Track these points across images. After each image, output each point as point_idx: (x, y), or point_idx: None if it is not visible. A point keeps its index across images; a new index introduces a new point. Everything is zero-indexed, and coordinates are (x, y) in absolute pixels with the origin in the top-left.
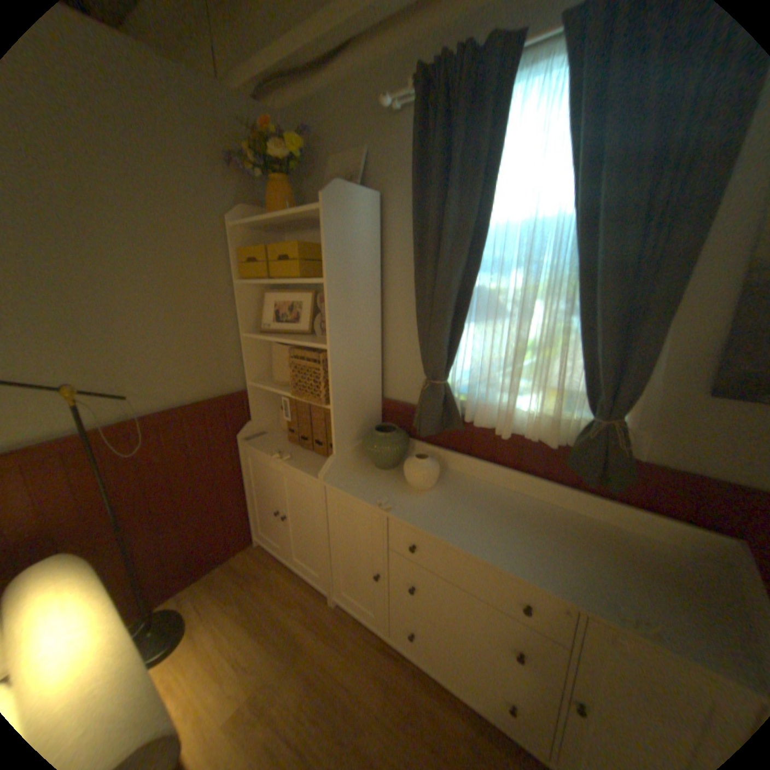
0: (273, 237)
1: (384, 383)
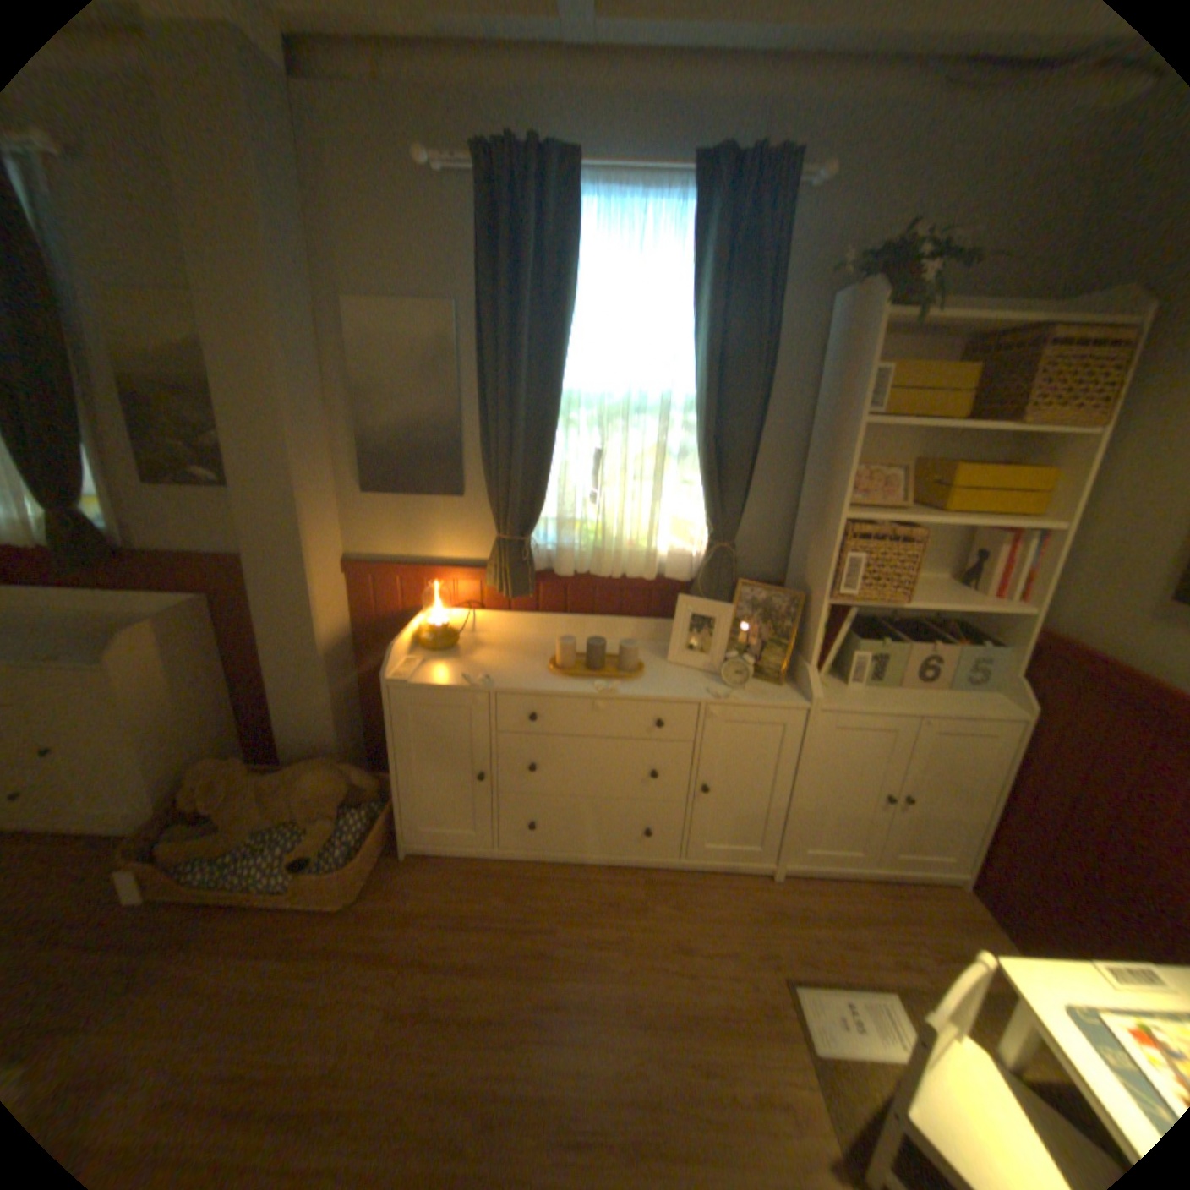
0: None
1: None
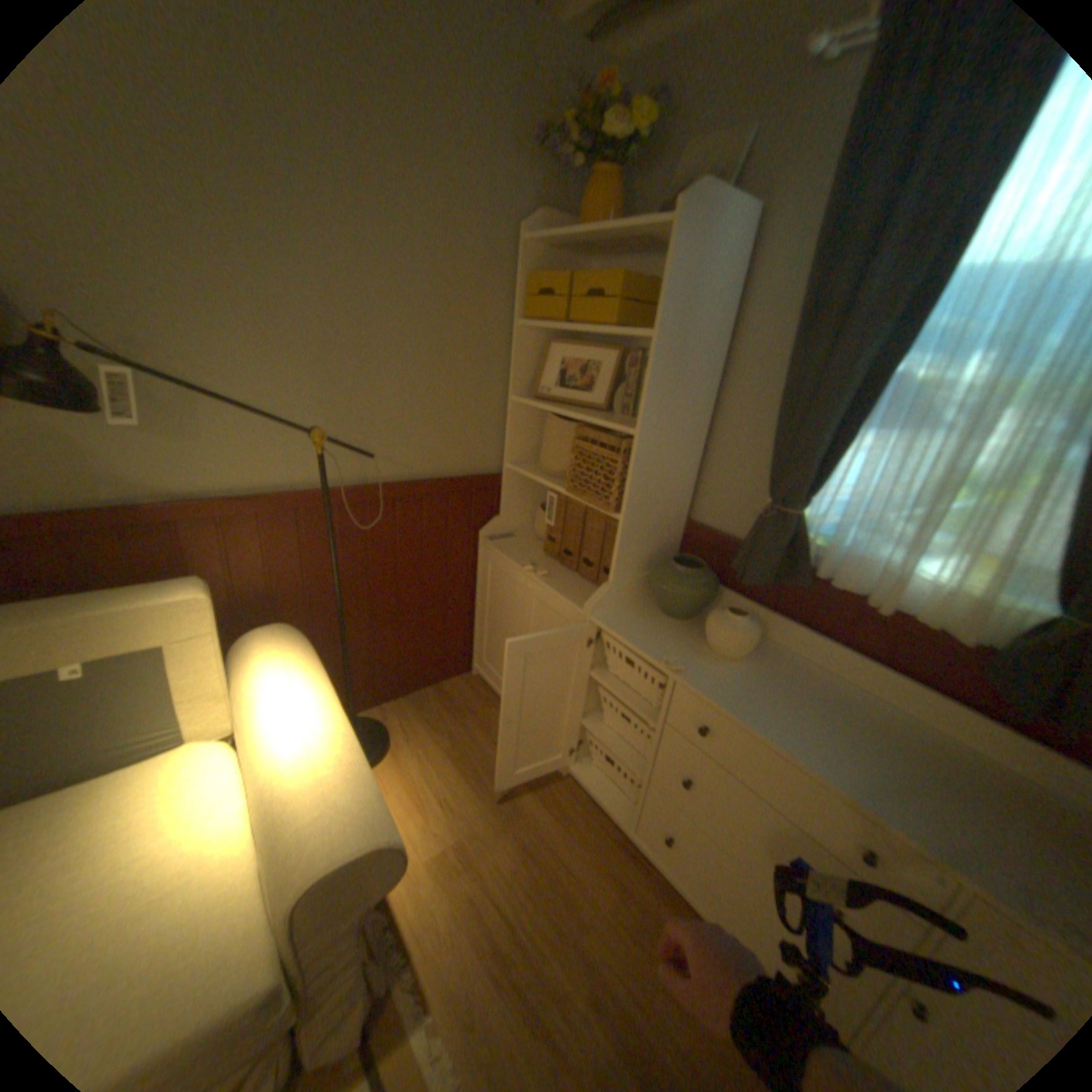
0: (577, 262)
1: (695, 500)
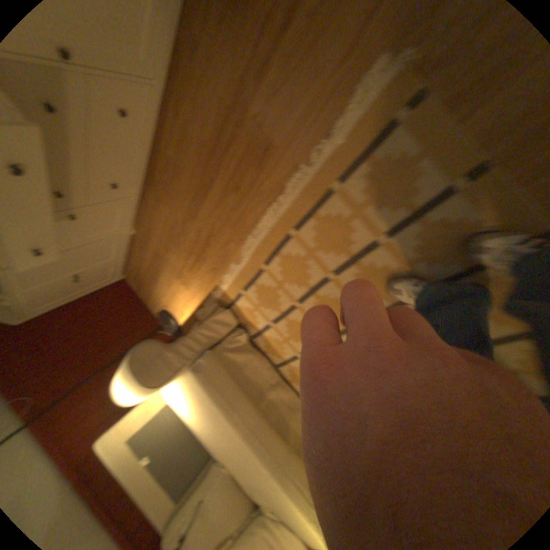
0: None
1: None
